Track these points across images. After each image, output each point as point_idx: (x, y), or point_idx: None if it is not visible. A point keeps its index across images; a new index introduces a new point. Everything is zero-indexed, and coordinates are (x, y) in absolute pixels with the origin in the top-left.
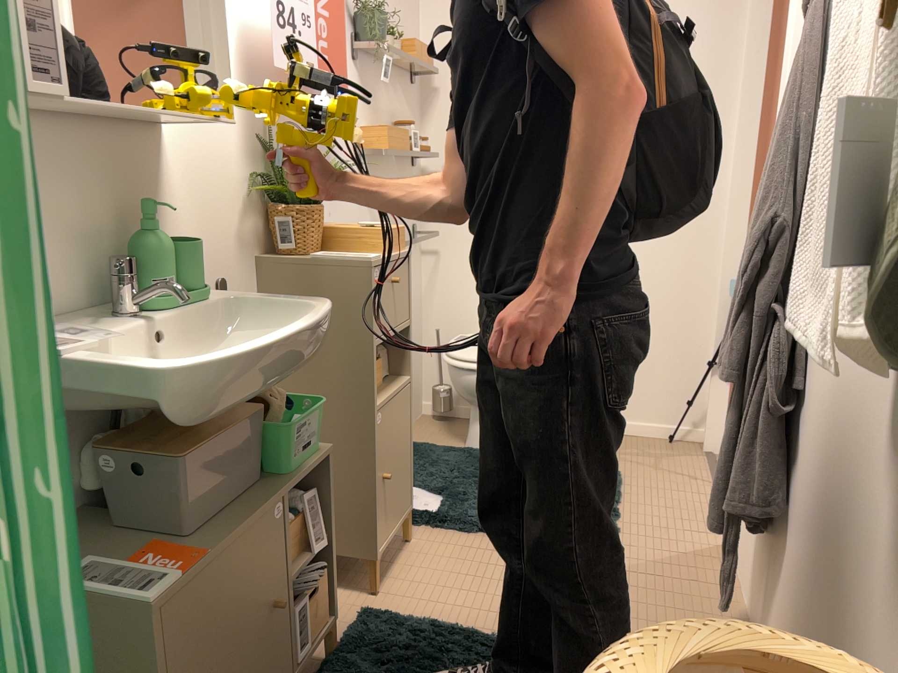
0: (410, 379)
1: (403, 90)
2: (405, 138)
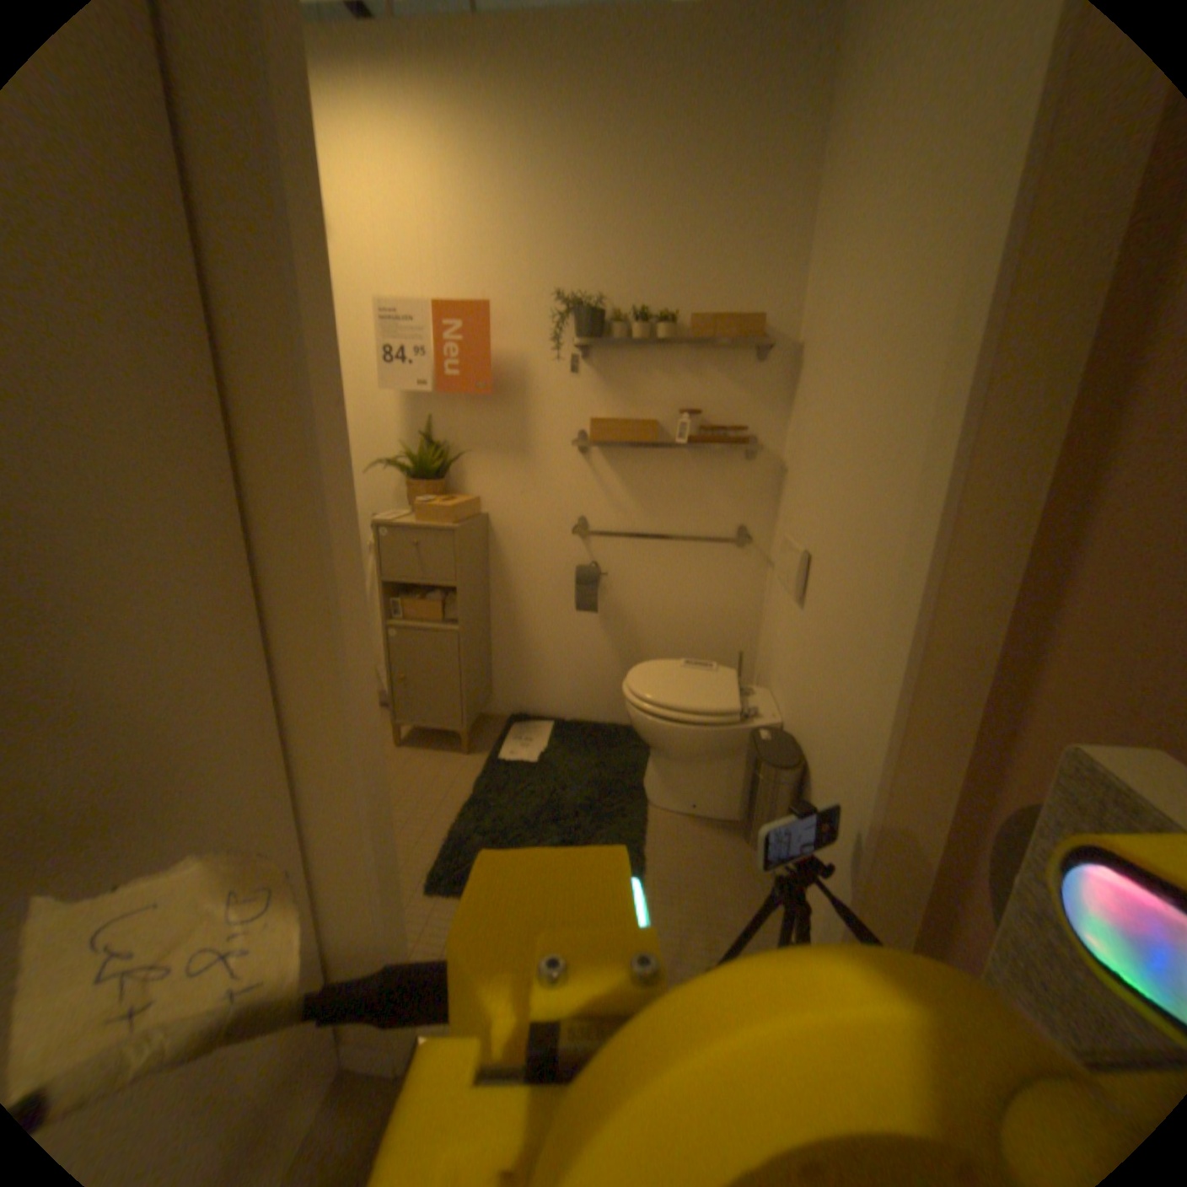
0: (461, 629)
1: (726, 365)
2: (643, 424)
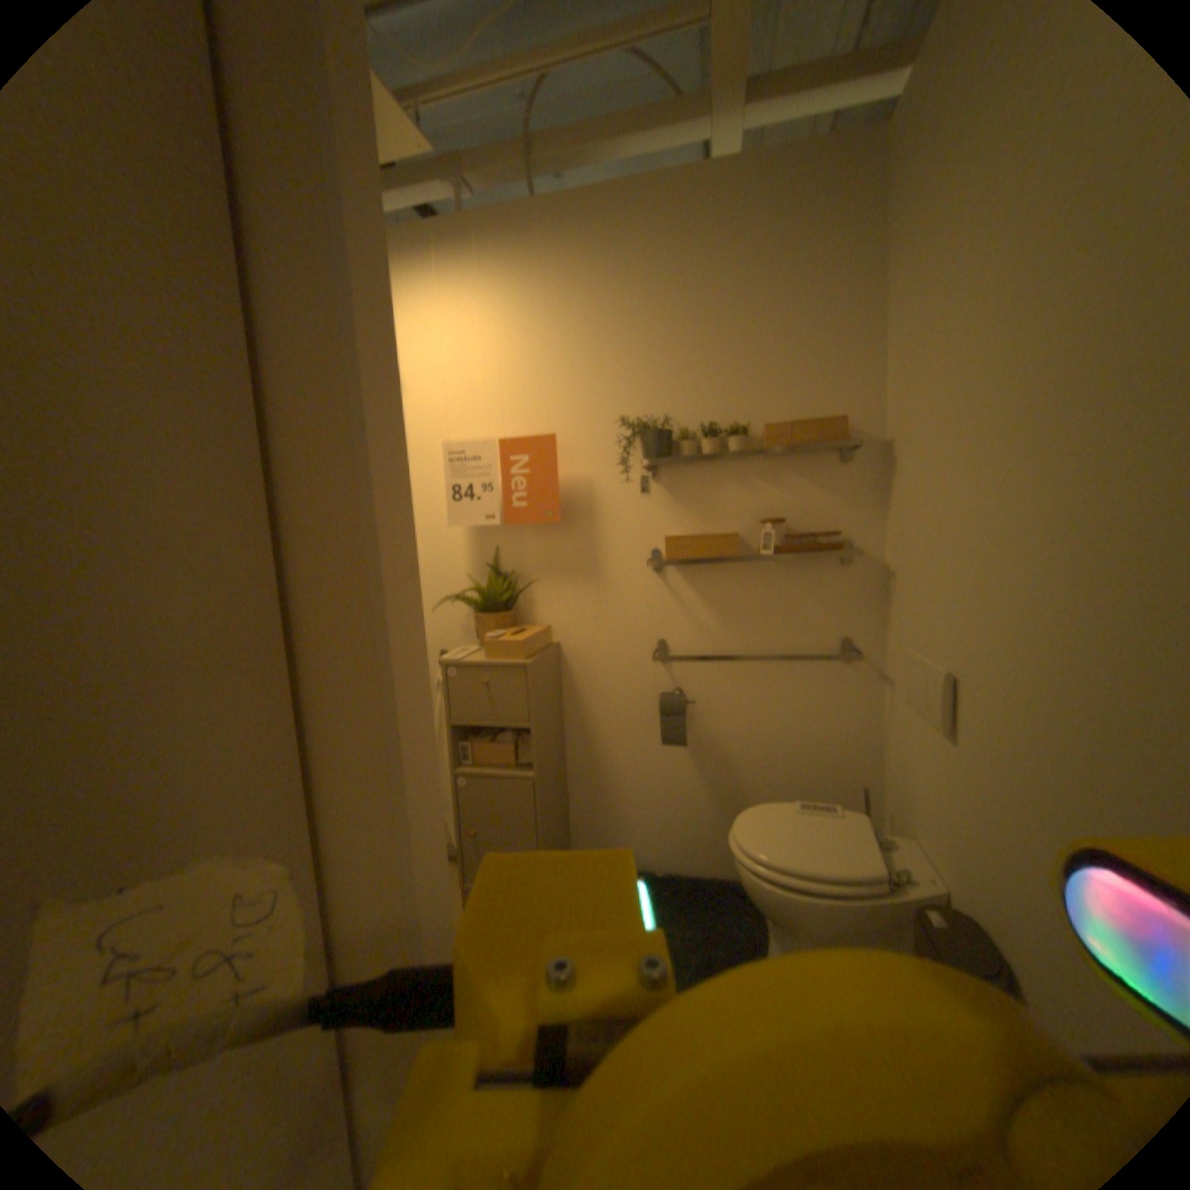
0: (536, 777)
1: (807, 471)
2: (723, 539)
